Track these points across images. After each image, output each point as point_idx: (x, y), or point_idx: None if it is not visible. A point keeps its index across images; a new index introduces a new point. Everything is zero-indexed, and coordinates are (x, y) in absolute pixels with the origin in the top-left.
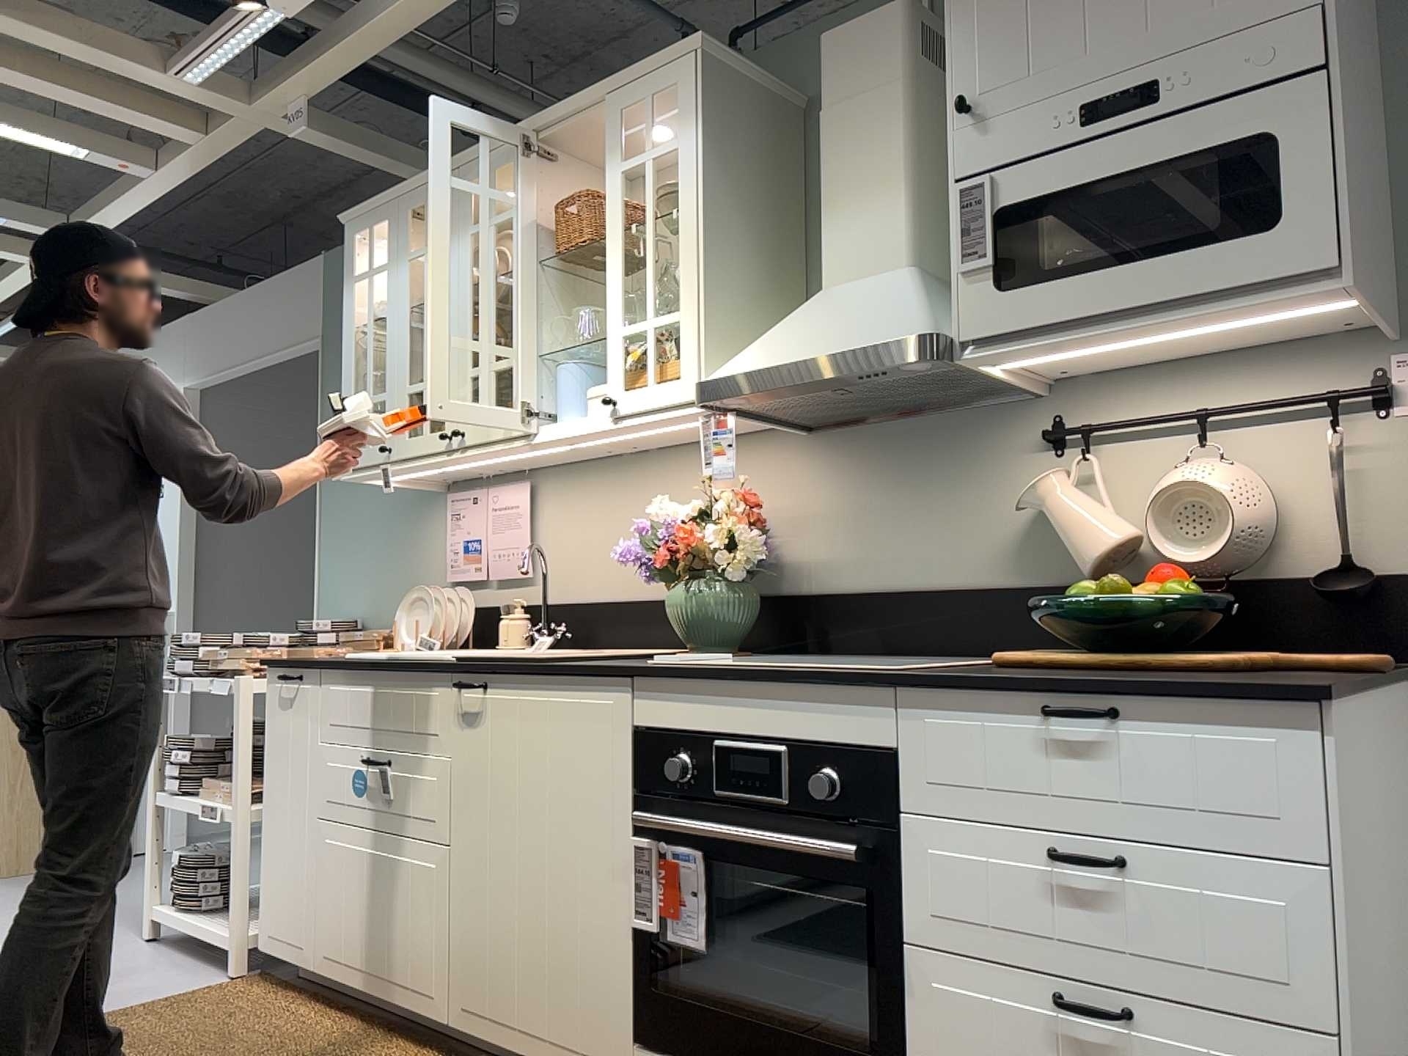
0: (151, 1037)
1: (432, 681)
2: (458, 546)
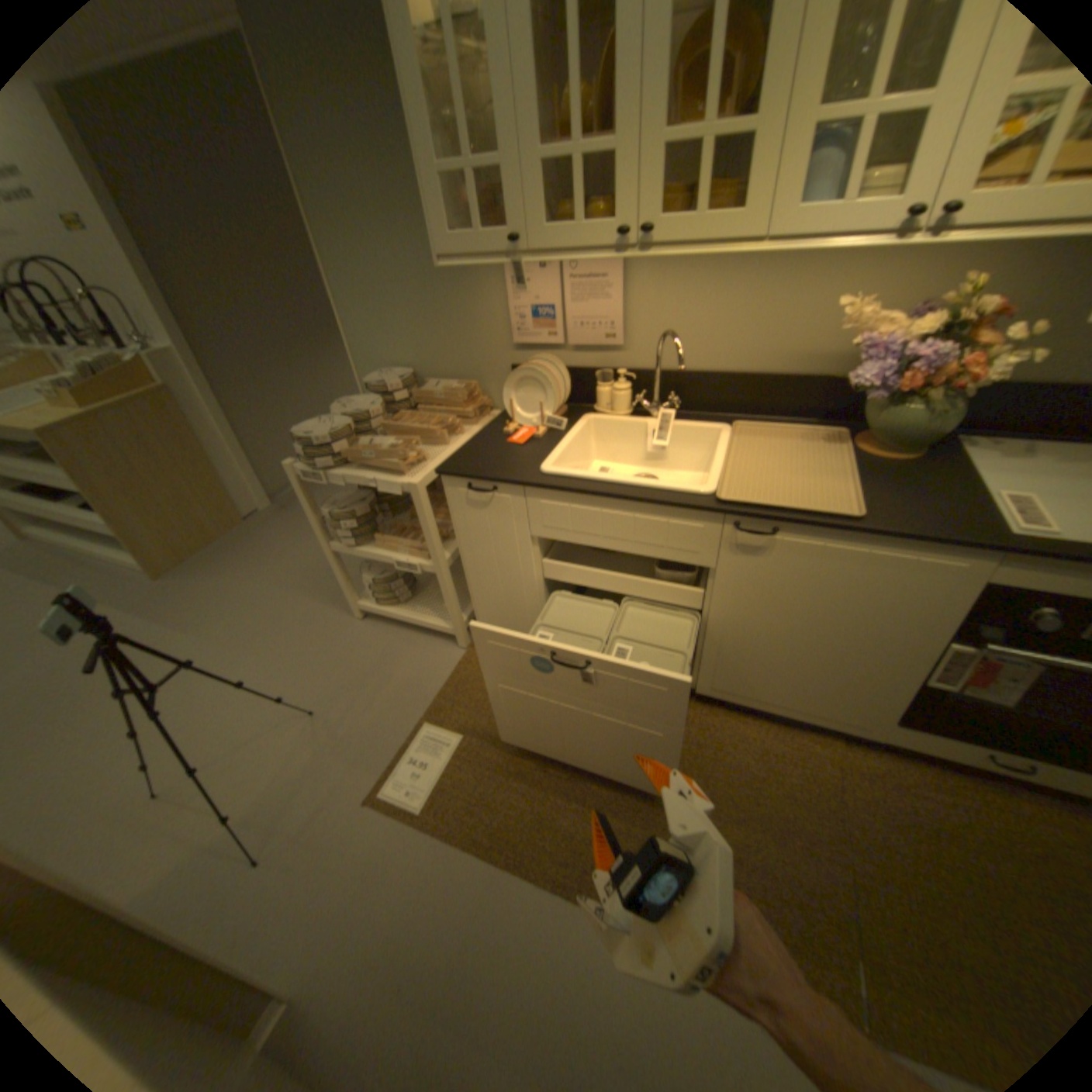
0: (485, 734)
1: (696, 517)
2: (525, 312)
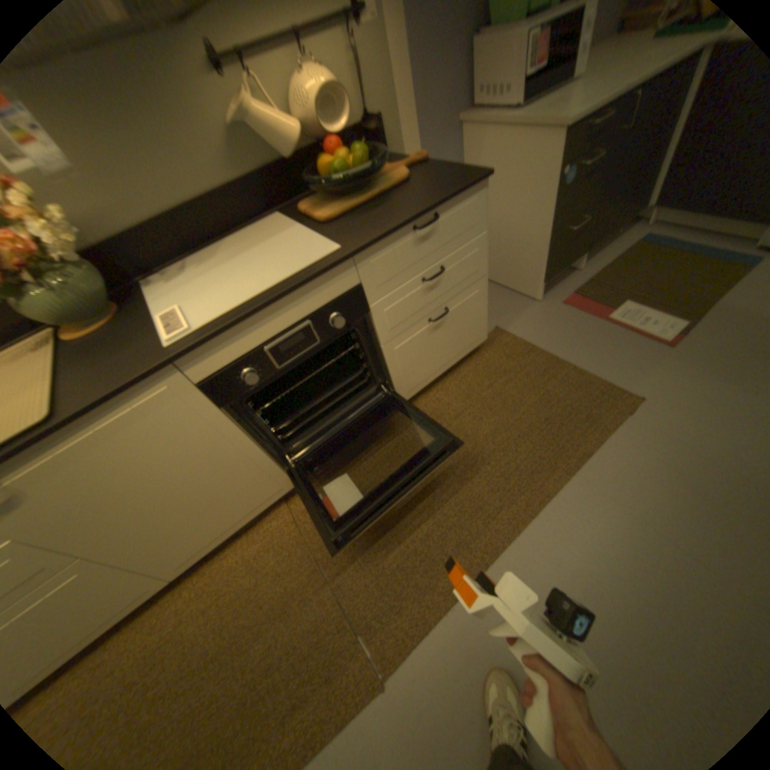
0: None
1: None
2: None
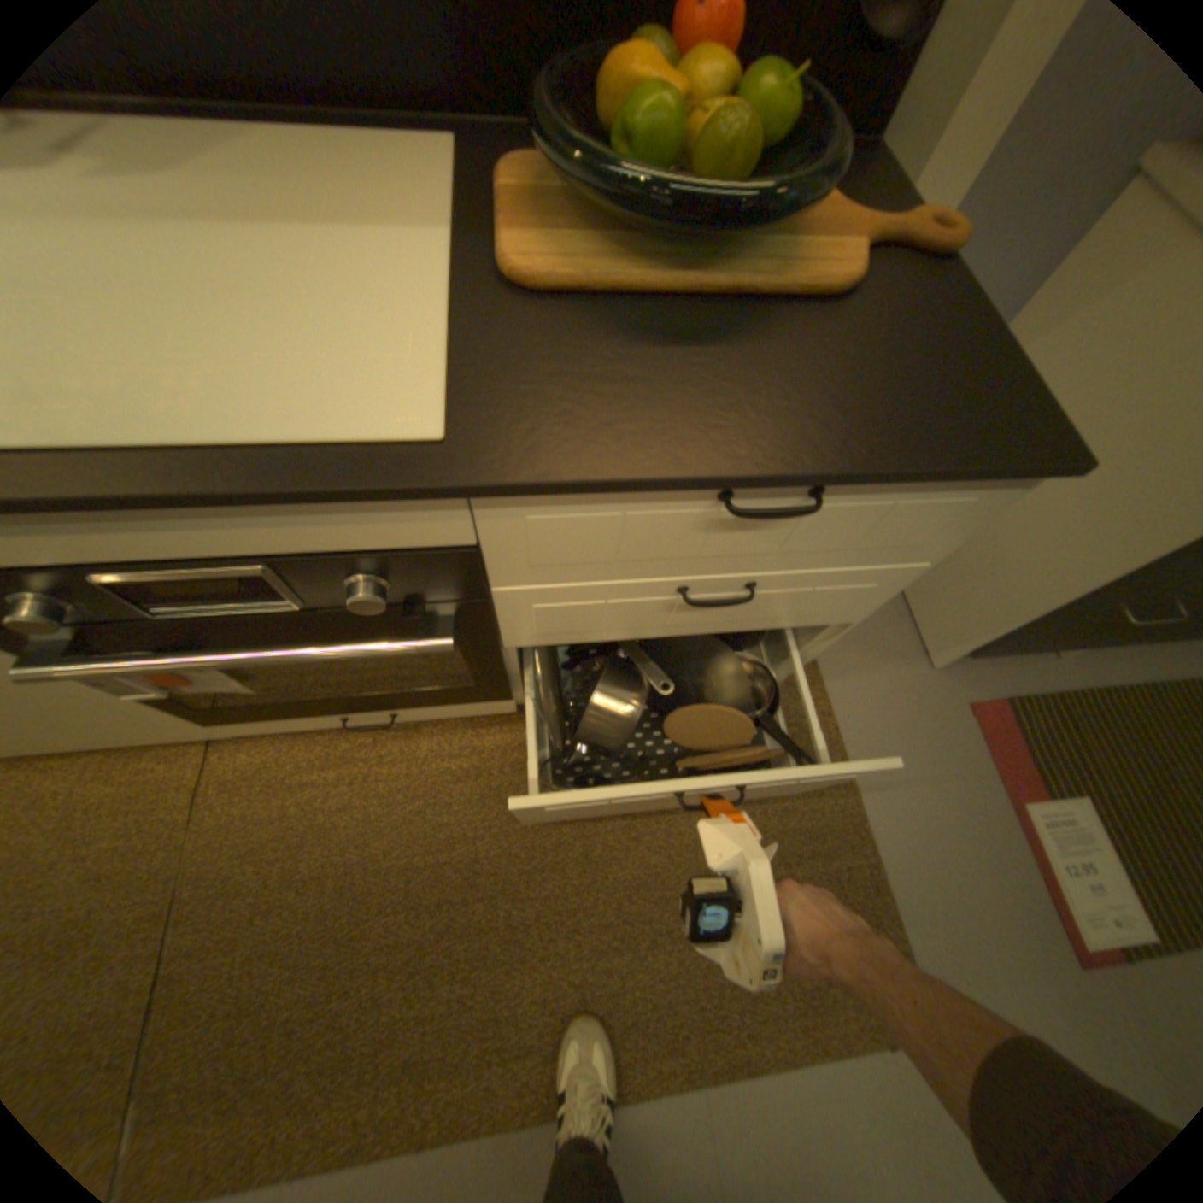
0: None
1: None
2: None
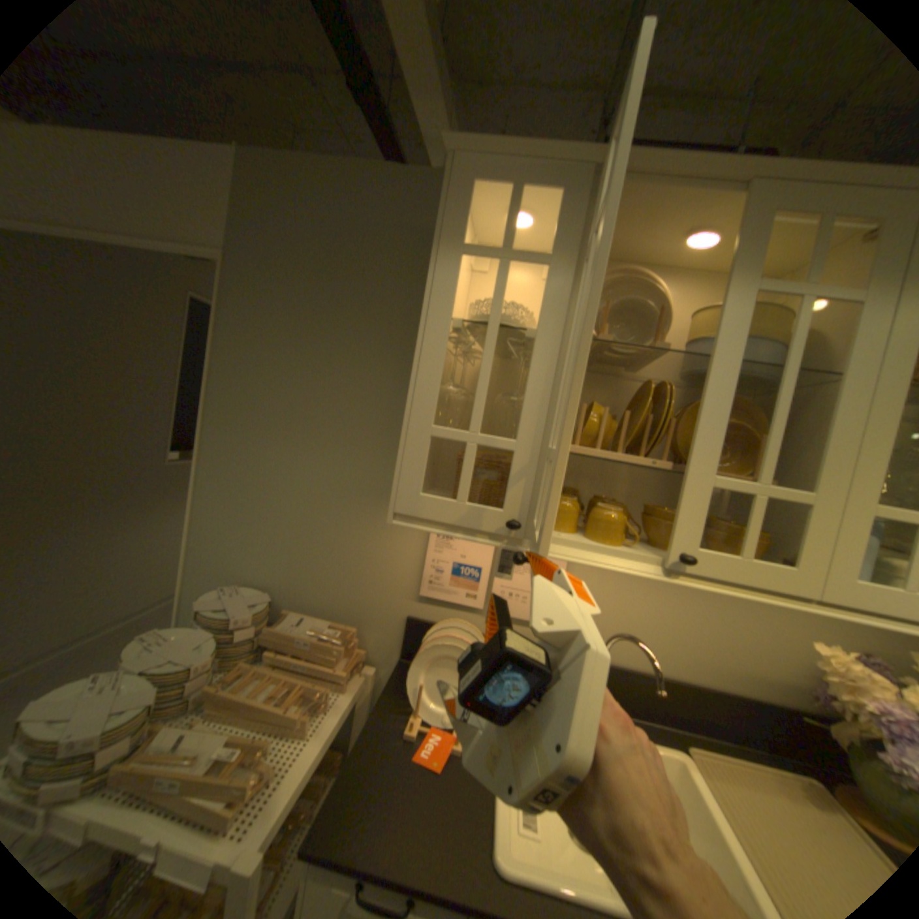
0: None
1: None
2: (446, 565)
